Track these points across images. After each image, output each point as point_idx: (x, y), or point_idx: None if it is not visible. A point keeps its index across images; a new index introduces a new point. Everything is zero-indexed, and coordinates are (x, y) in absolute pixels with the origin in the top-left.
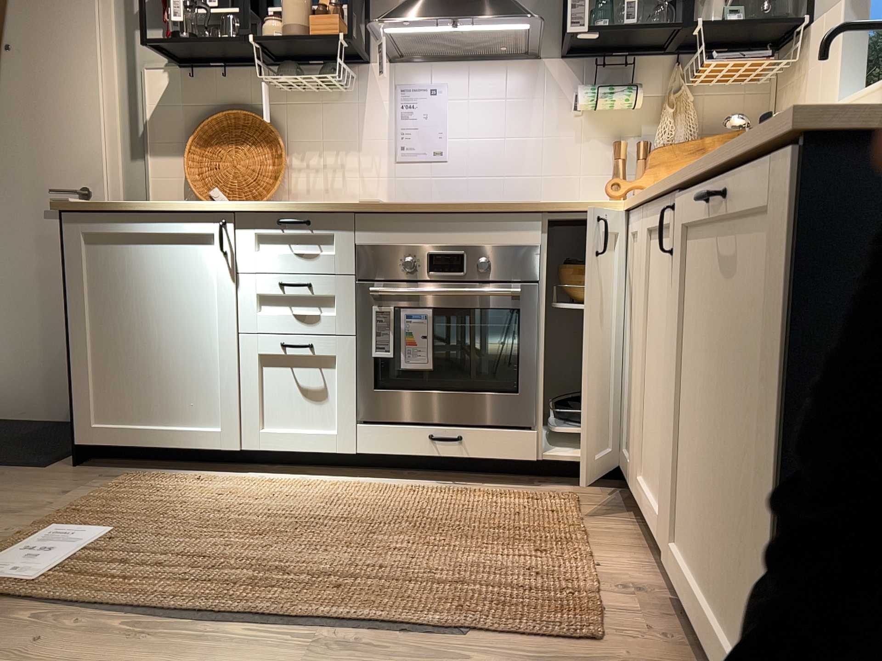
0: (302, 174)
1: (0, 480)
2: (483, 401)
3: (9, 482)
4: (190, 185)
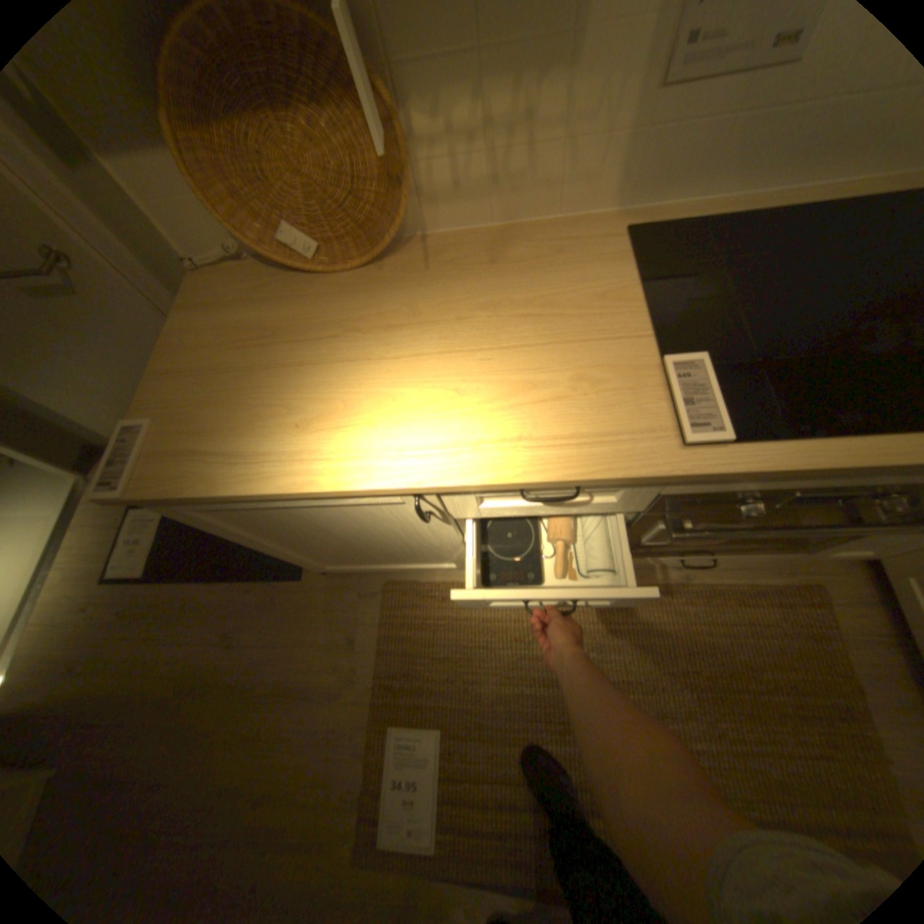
0: (440, 145)
1: (277, 614)
2: (757, 546)
3: (287, 620)
4: (234, 232)
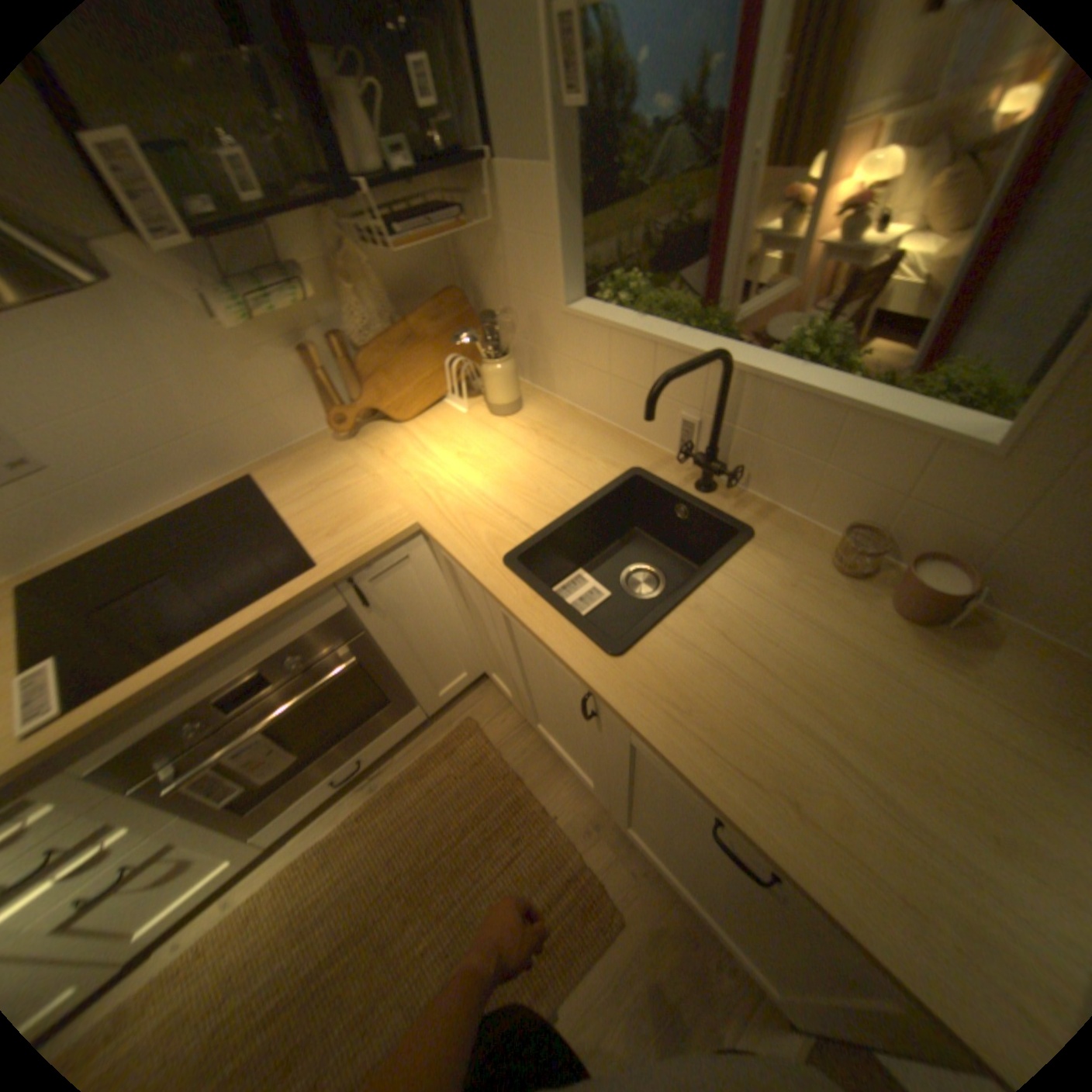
0: None
1: None
2: (357, 730)
3: None
4: None
